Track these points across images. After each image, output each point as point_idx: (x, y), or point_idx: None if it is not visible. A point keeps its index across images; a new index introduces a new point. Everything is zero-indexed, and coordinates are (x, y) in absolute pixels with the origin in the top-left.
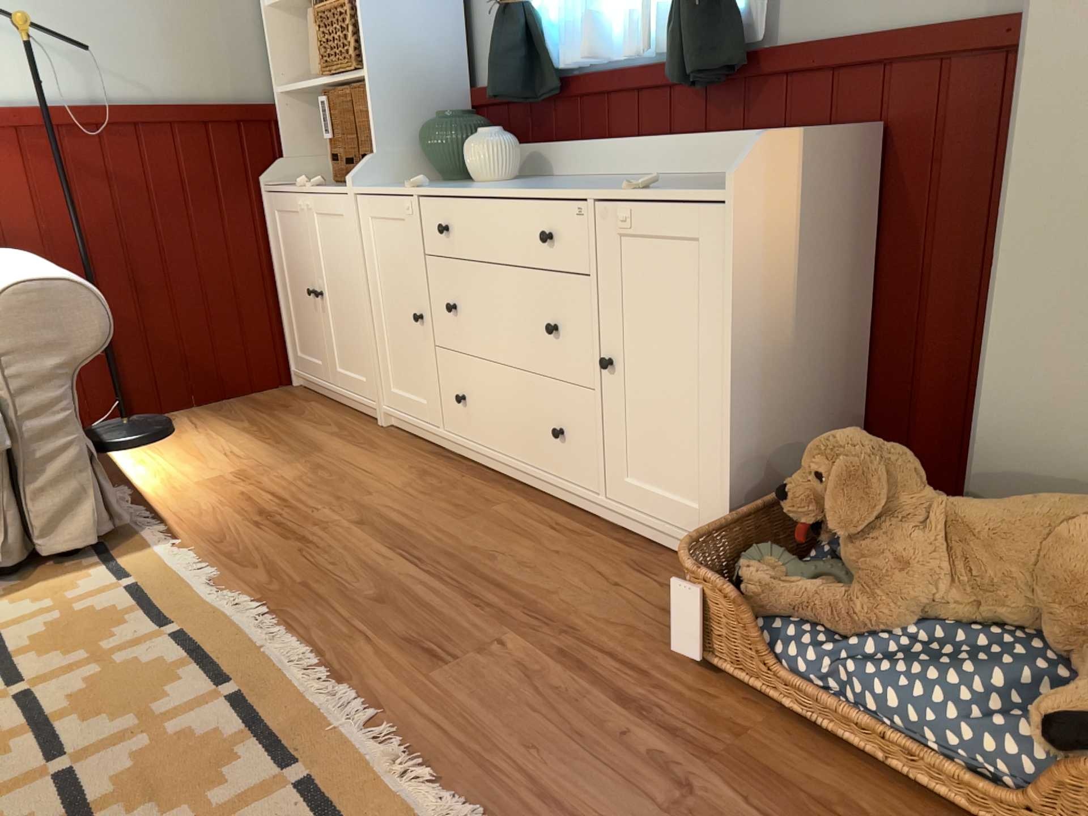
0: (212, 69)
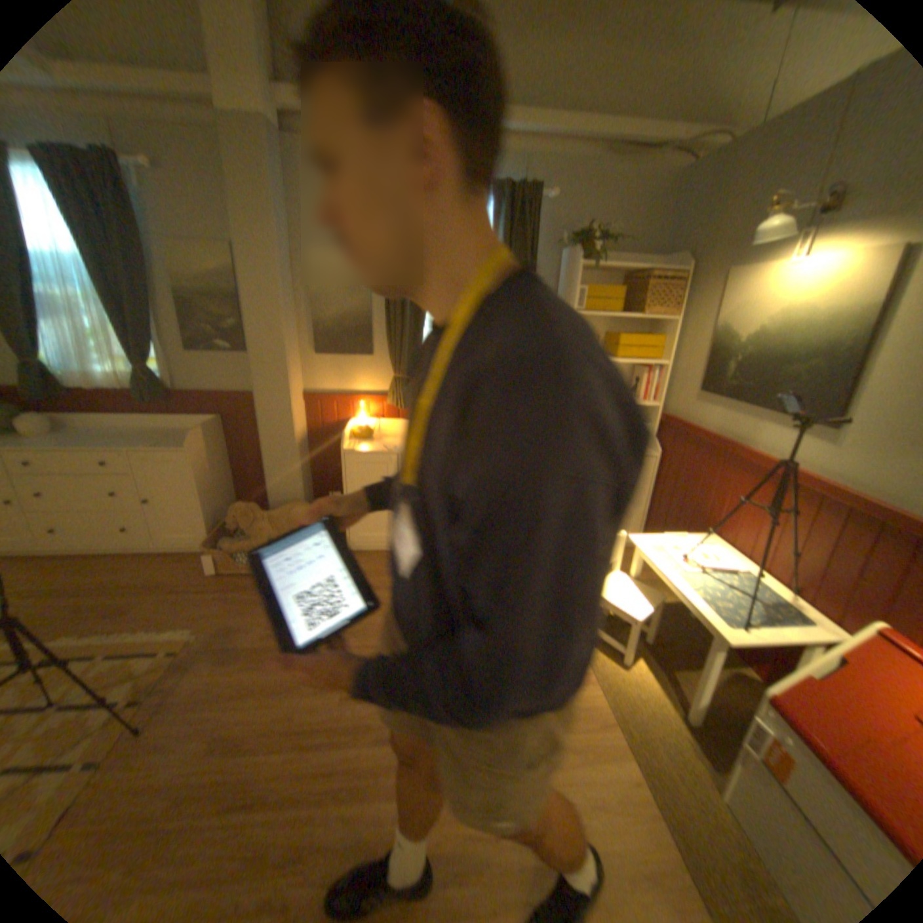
0: None
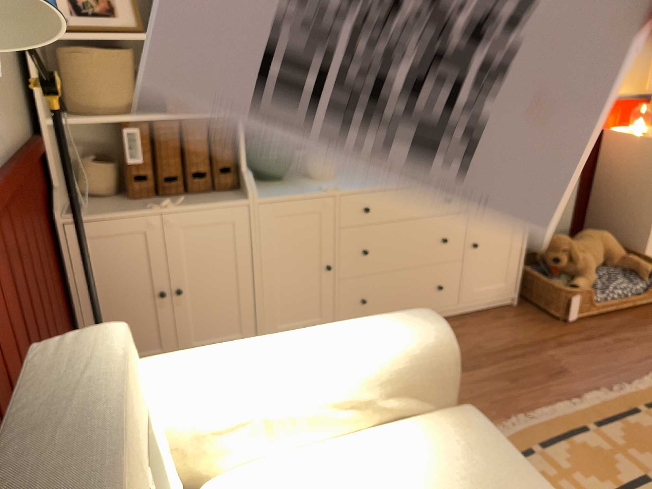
0: (10, 107)
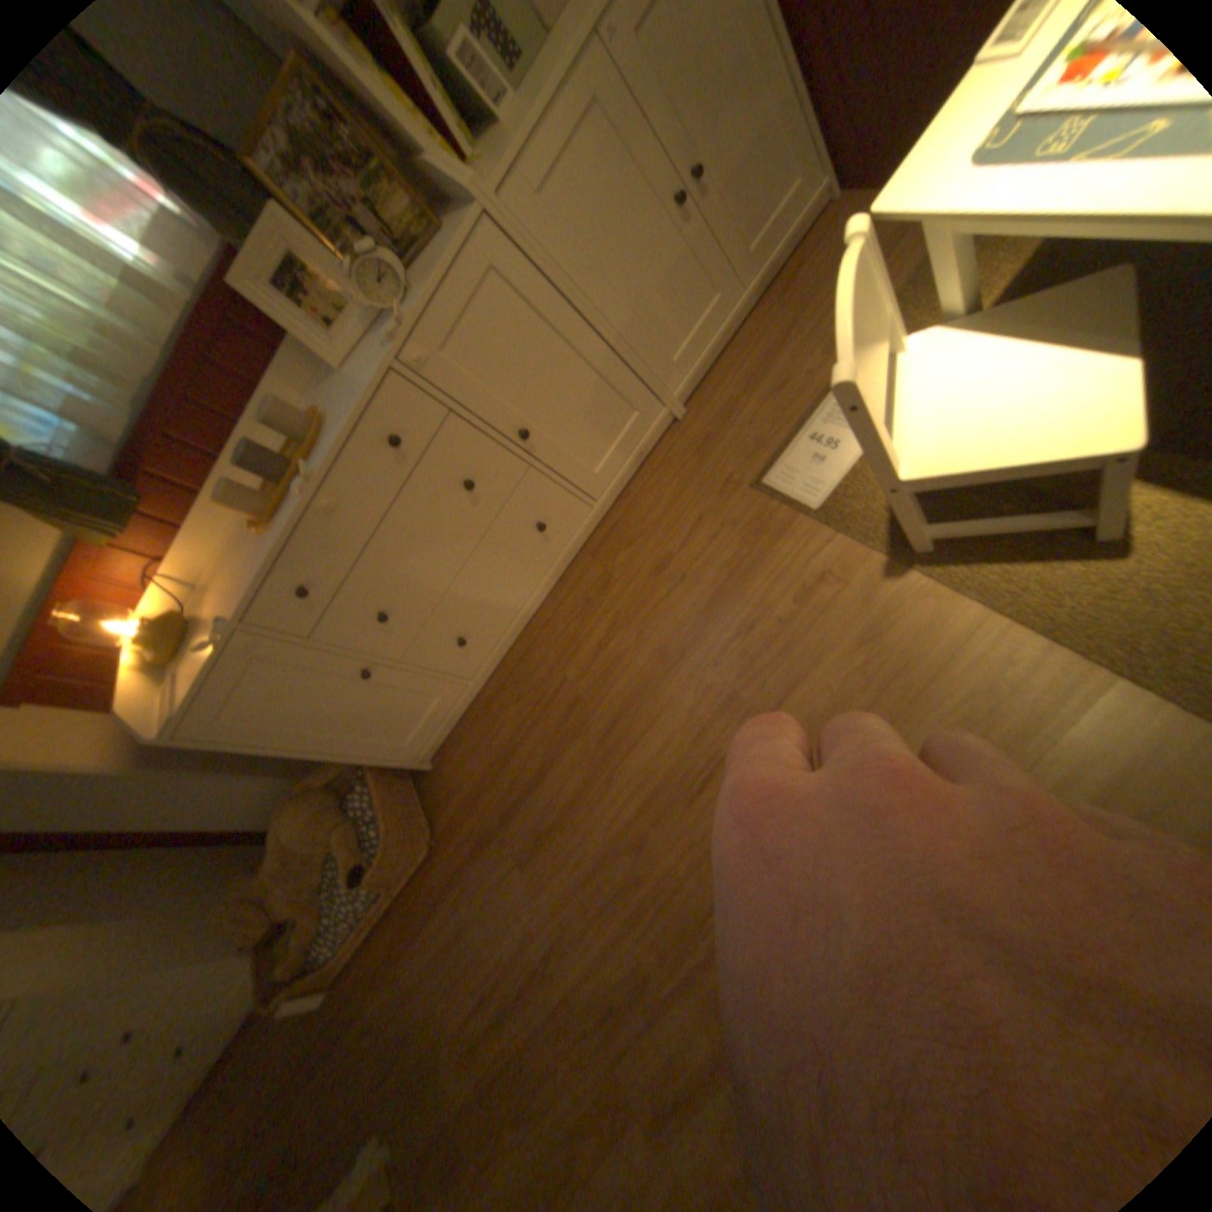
0: None
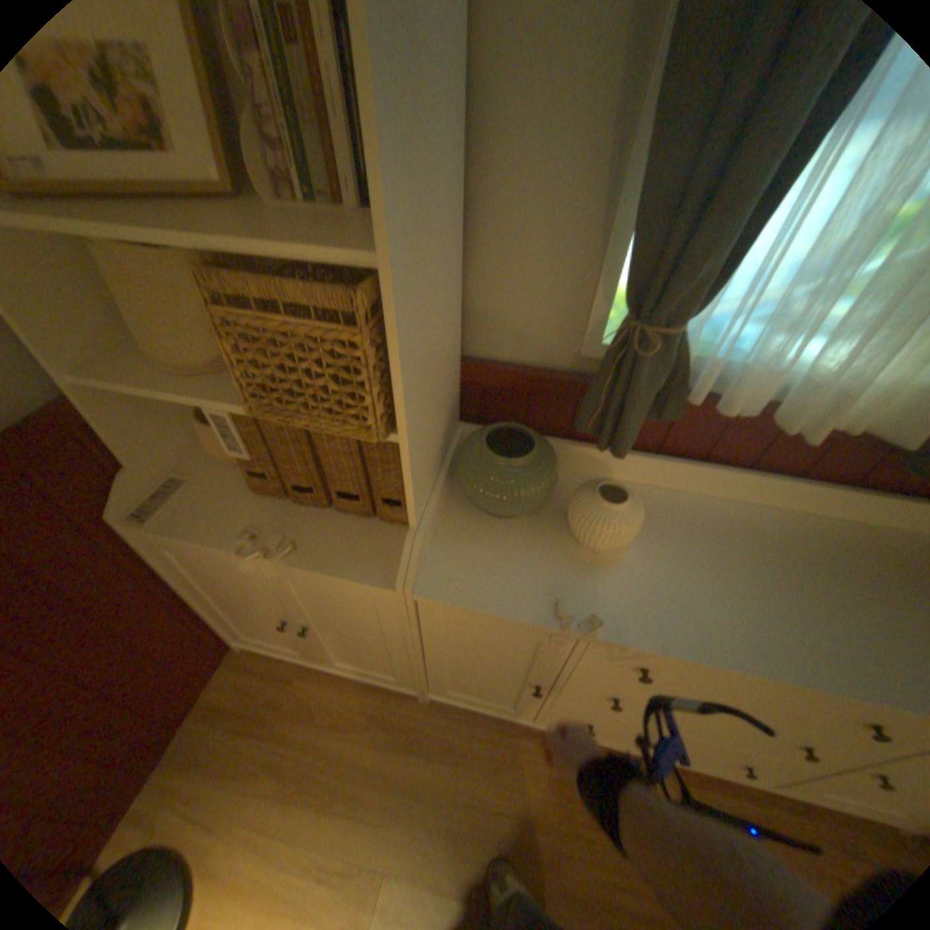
0: None
